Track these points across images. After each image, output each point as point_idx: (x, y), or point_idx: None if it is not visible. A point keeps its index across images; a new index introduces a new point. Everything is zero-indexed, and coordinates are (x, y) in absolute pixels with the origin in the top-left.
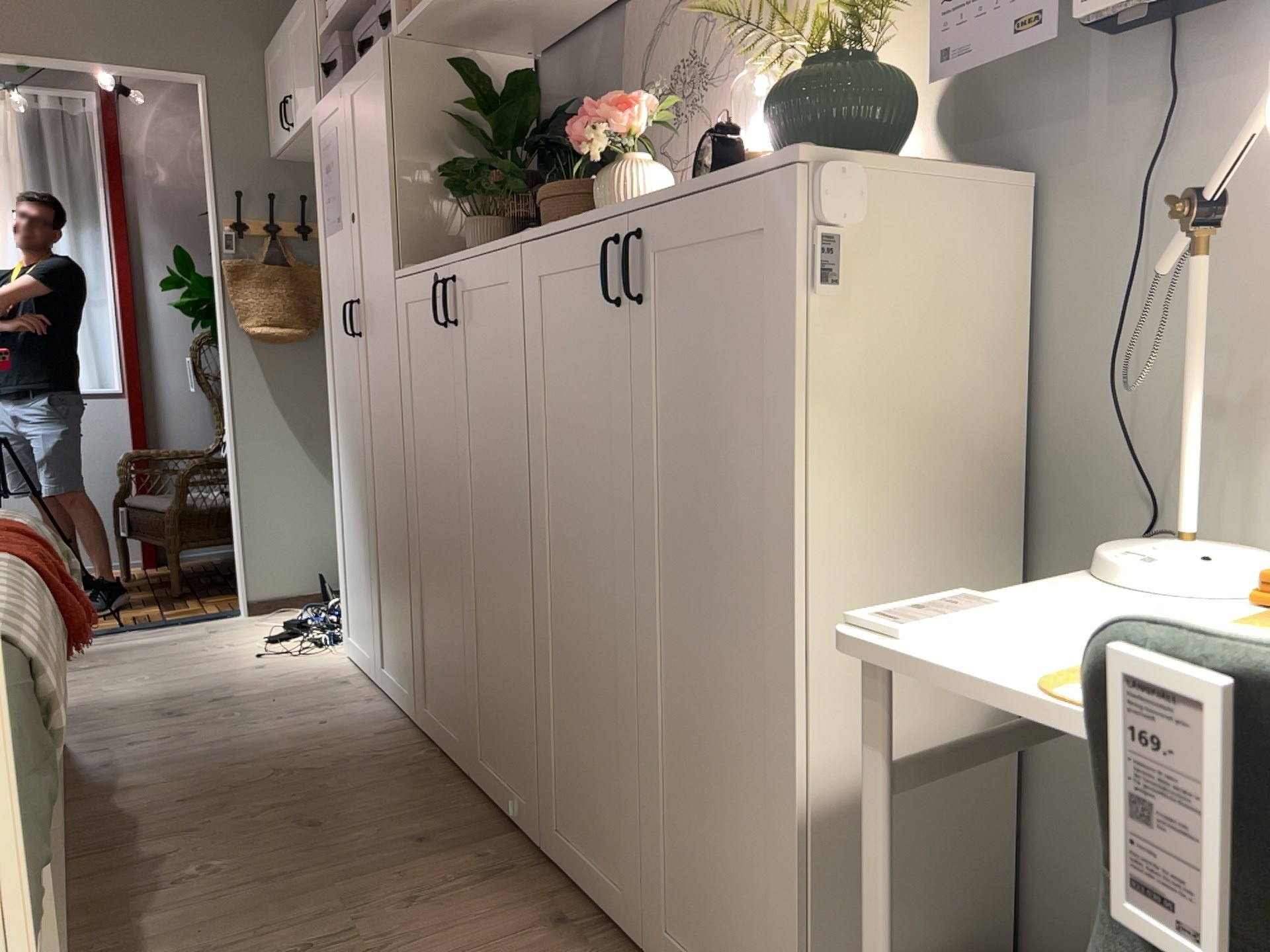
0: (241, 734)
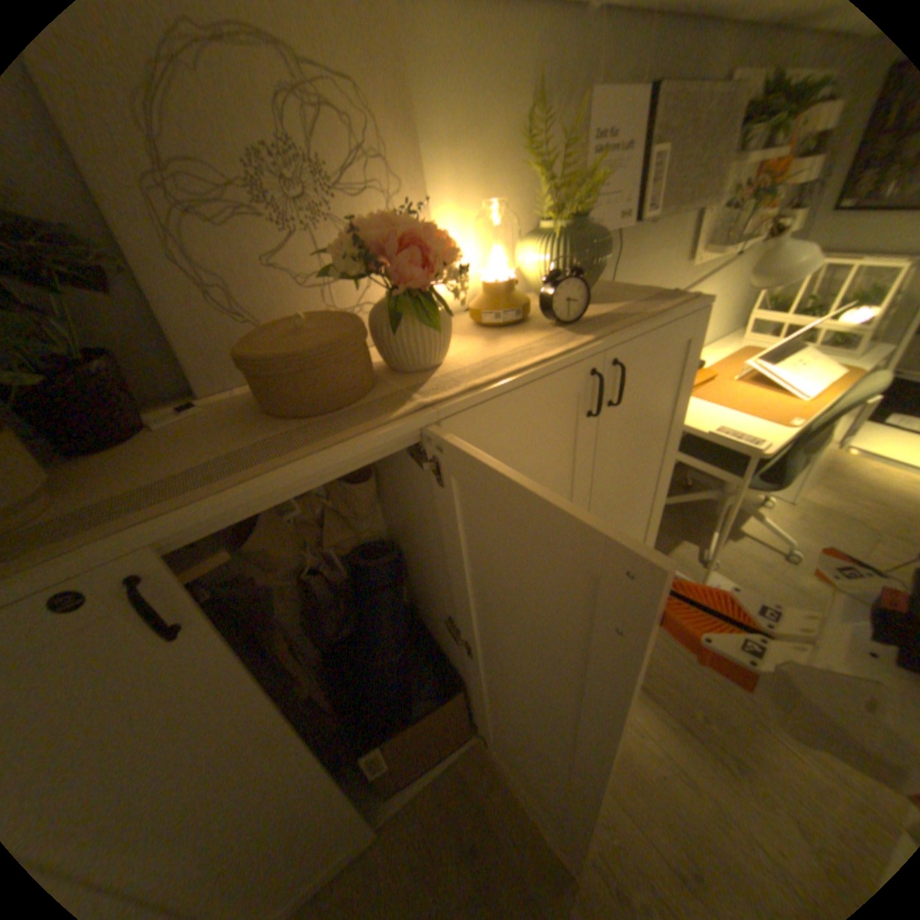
0: None
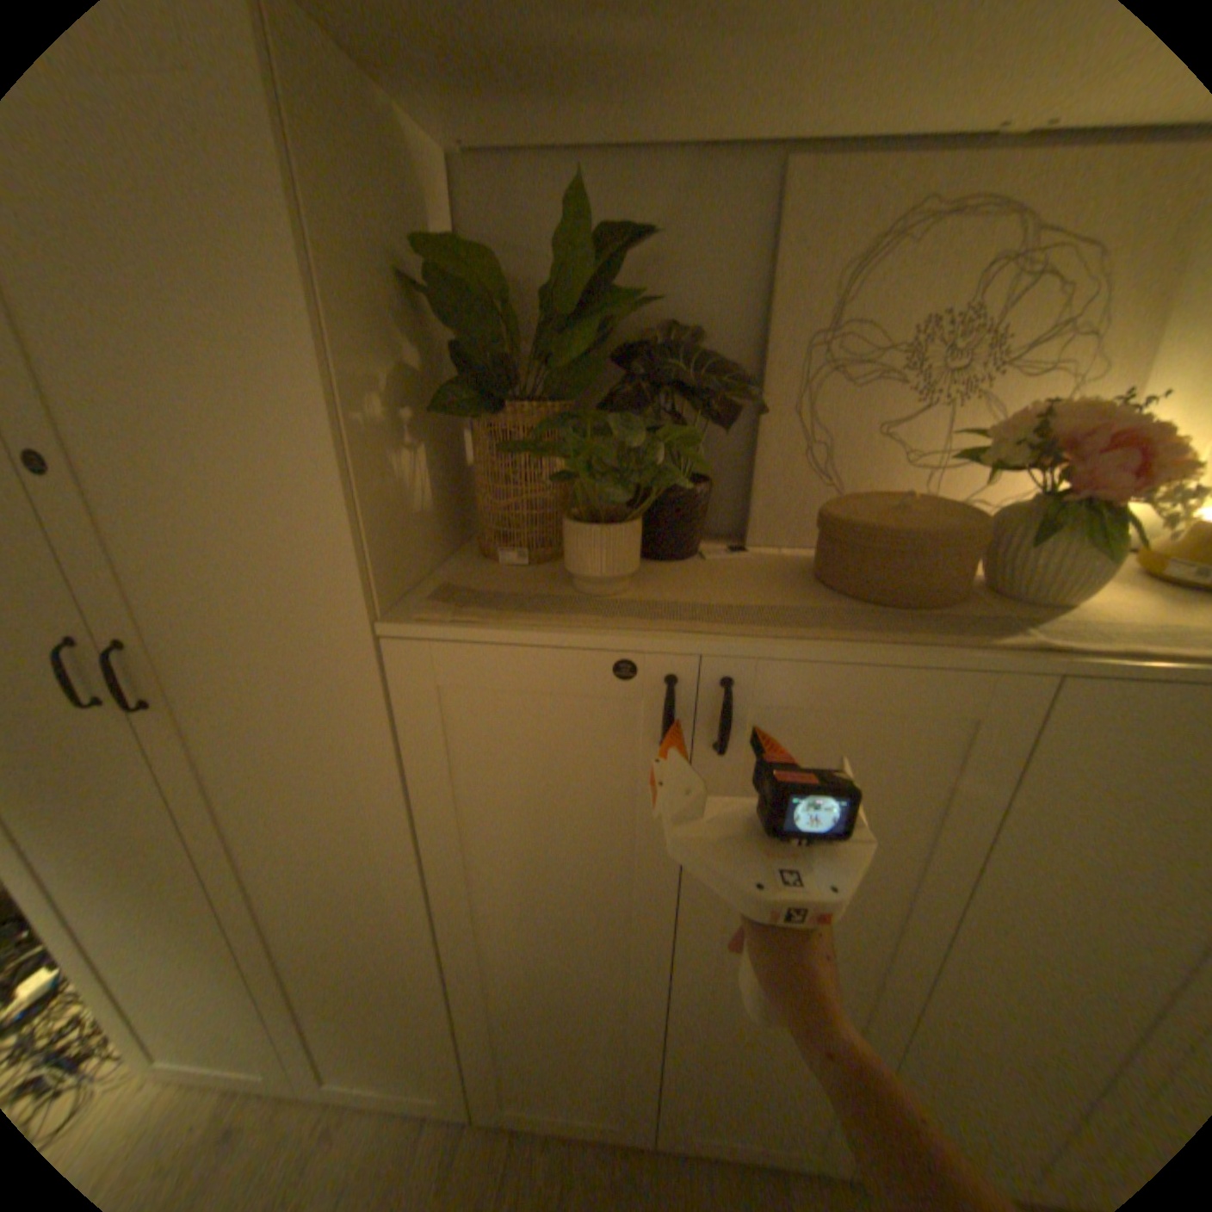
0: None
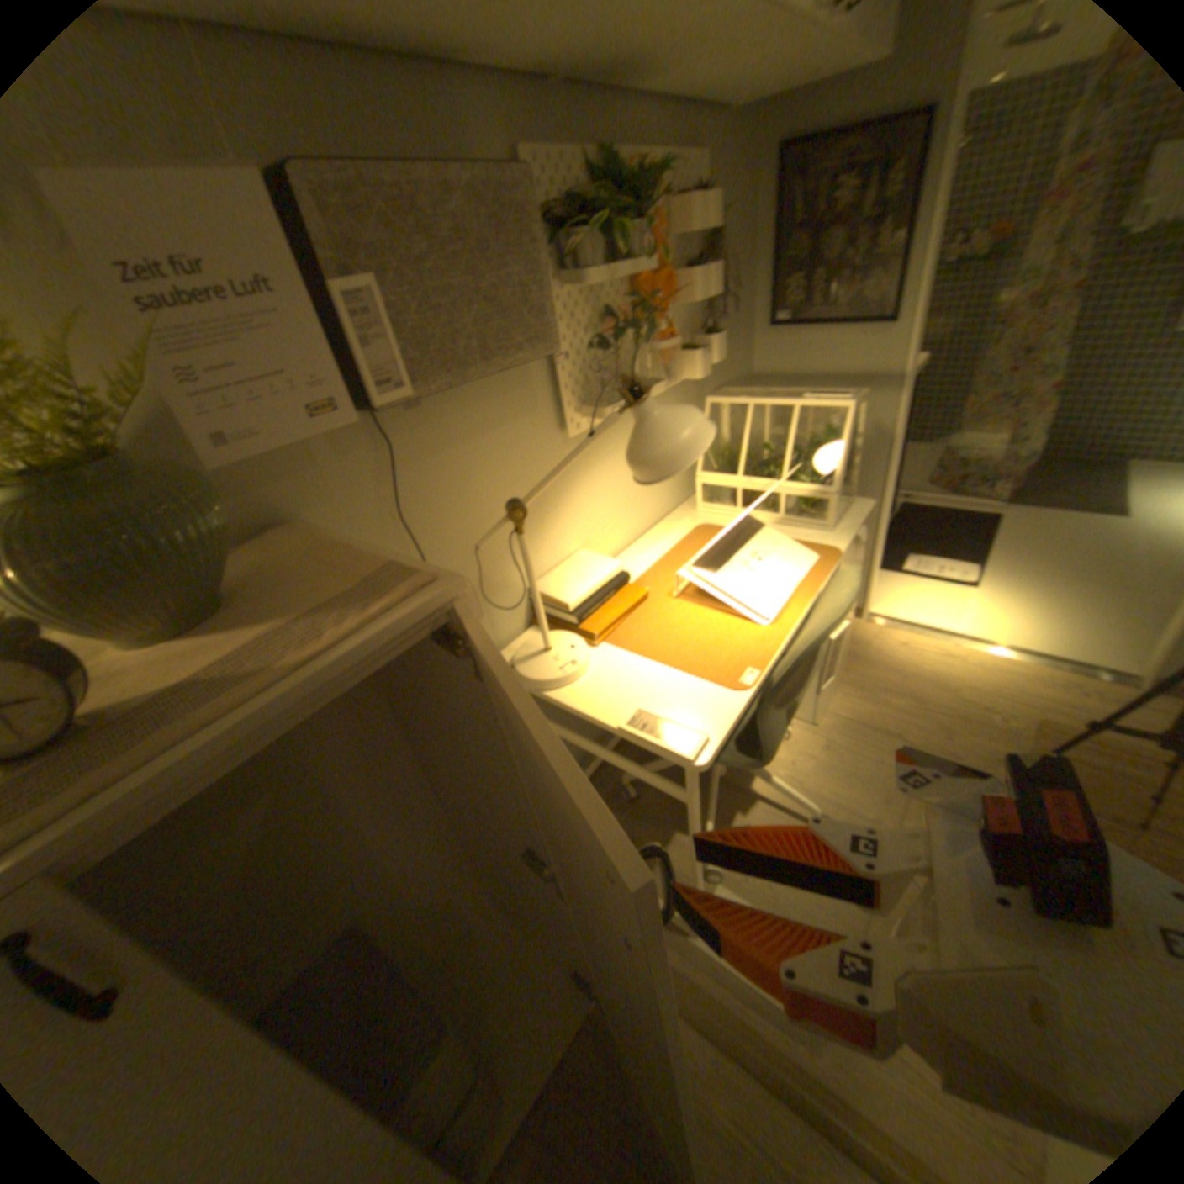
0: None
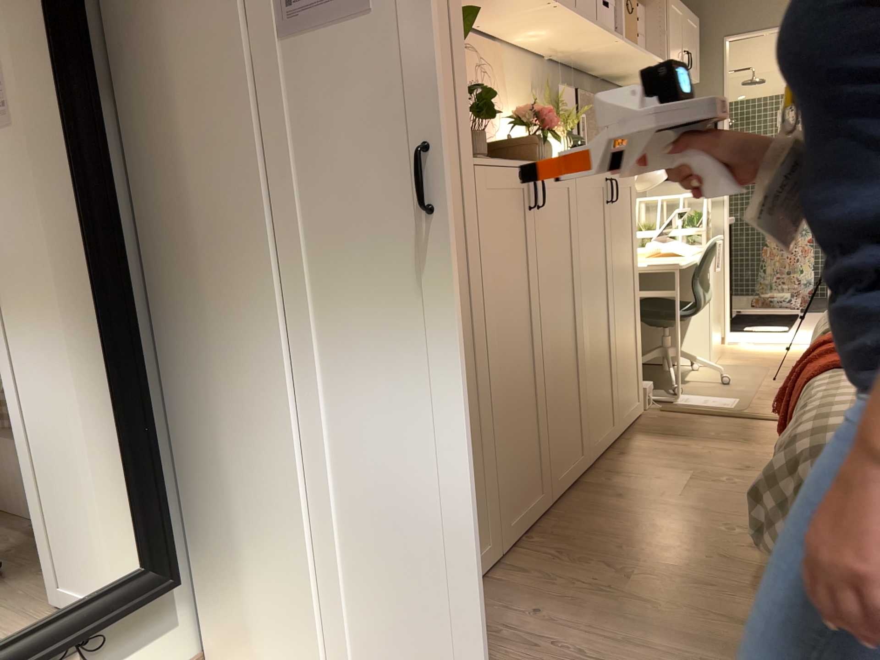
0: (598, 649)
